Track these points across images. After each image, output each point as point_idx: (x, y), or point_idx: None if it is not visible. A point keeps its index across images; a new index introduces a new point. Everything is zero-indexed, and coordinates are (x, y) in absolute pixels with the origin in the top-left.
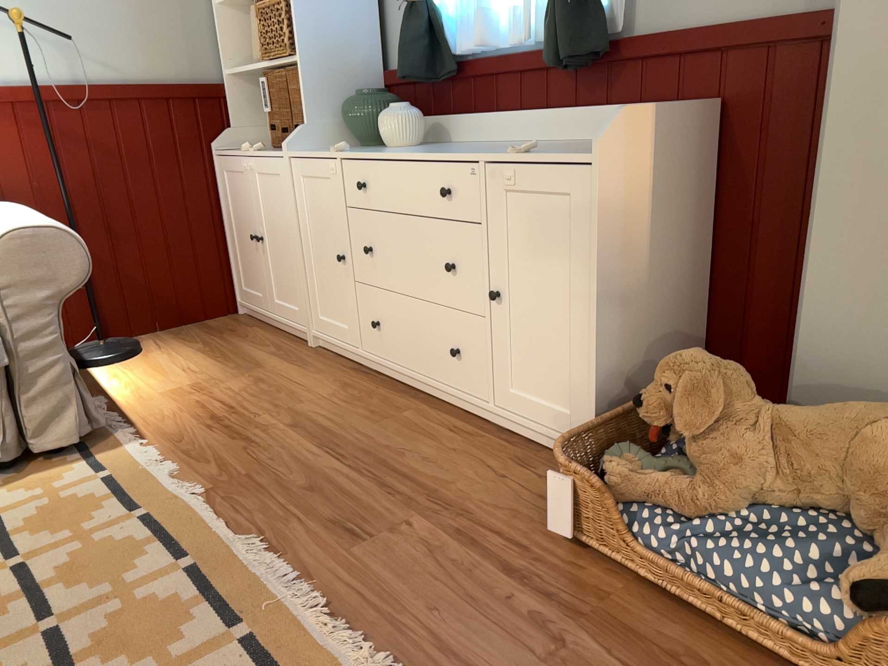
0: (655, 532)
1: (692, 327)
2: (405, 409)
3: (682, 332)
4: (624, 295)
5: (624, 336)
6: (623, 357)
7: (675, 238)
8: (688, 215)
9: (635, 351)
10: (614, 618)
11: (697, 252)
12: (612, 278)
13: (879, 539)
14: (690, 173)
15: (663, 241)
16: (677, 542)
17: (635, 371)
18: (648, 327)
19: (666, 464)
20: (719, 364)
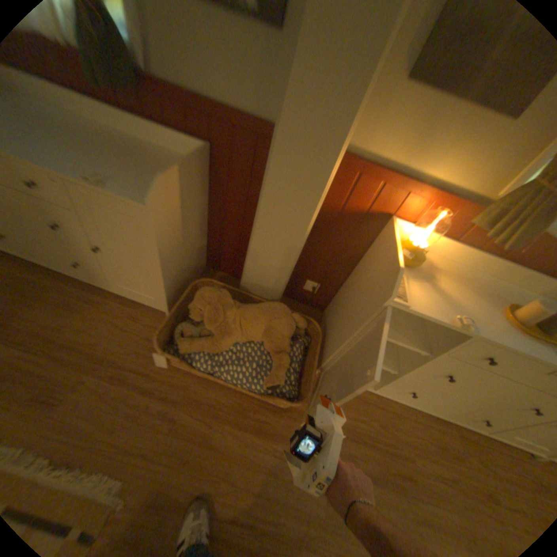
0: (202, 366)
1: (203, 244)
2: (52, 290)
3: (199, 248)
4: (175, 256)
5: (176, 270)
6: (177, 277)
7: (195, 218)
8: (199, 205)
9: (181, 270)
10: (191, 399)
11: (204, 216)
12: (168, 255)
13: (271, 355)
14: (199, 186)
15: (190, 223)
16: (210, 368)
17: (182, 277)
18: (186, 258)
19: (202, 331)
20: (221, 298)
